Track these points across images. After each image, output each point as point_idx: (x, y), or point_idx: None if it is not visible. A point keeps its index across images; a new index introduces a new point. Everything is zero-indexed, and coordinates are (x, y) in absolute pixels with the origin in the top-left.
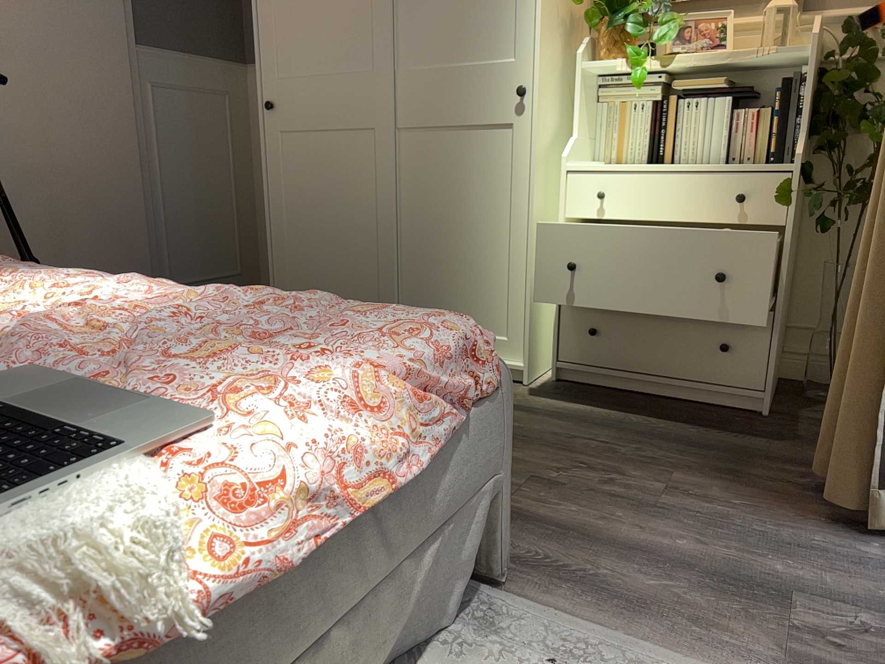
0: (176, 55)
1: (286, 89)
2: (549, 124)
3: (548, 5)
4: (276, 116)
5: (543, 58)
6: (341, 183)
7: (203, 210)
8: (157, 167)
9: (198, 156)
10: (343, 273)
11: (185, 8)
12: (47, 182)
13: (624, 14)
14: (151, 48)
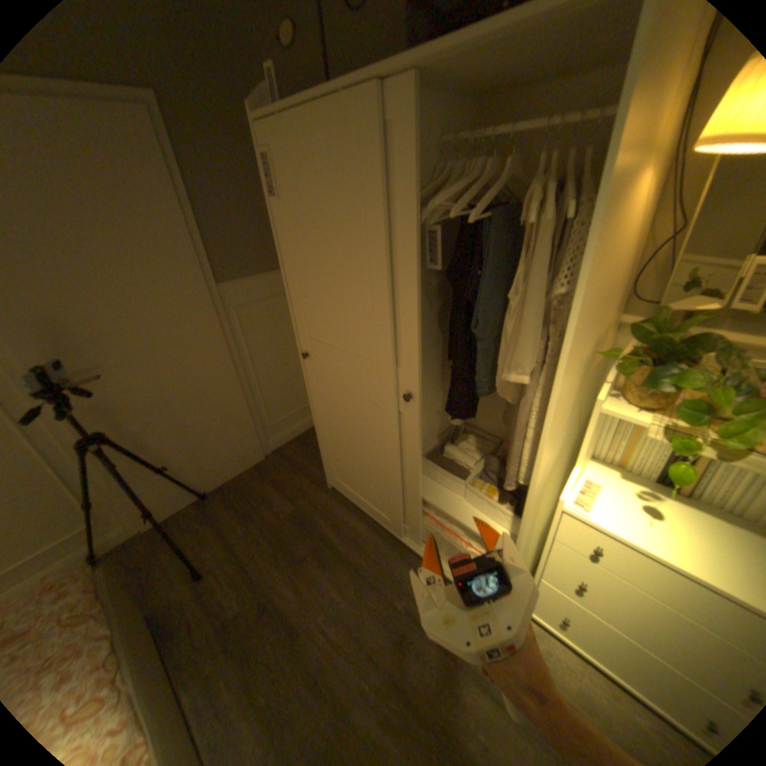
0: (249, 281)
1: (314, 347)
2: (550, 465)
3: (570, 374)
4: (310, 363)
5: (553, 429)
6: (358, 428)
7: (285, 375)
8: (247, 362)
9: (277, 343)
10: (365, 480)
11: (251, 239)
12: (164, 409)
13: (676, 377)
14: (227, 283)
